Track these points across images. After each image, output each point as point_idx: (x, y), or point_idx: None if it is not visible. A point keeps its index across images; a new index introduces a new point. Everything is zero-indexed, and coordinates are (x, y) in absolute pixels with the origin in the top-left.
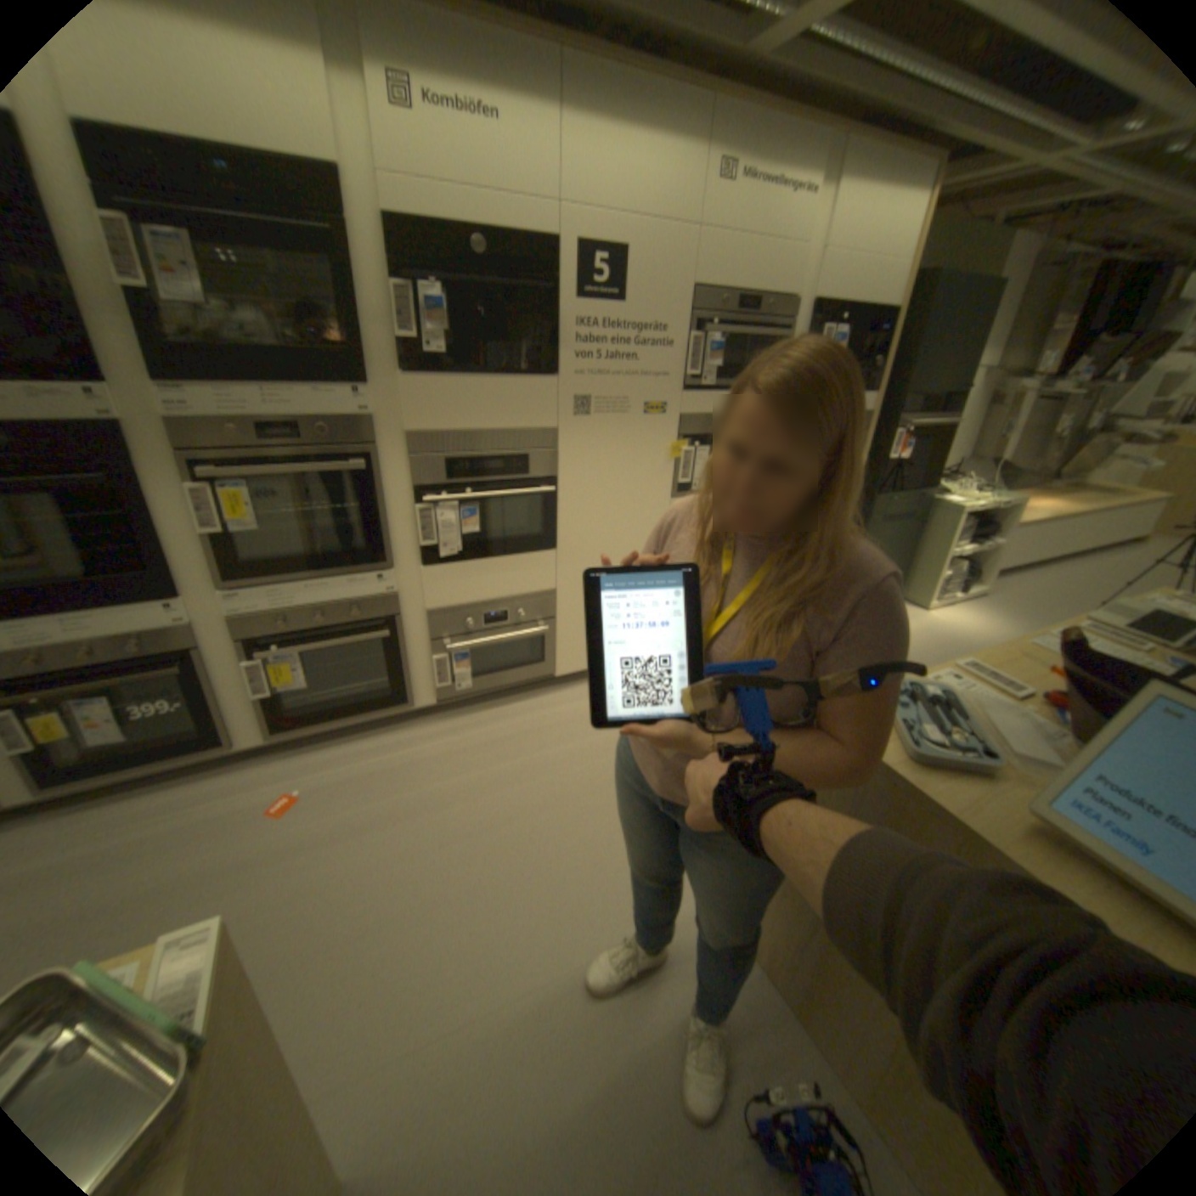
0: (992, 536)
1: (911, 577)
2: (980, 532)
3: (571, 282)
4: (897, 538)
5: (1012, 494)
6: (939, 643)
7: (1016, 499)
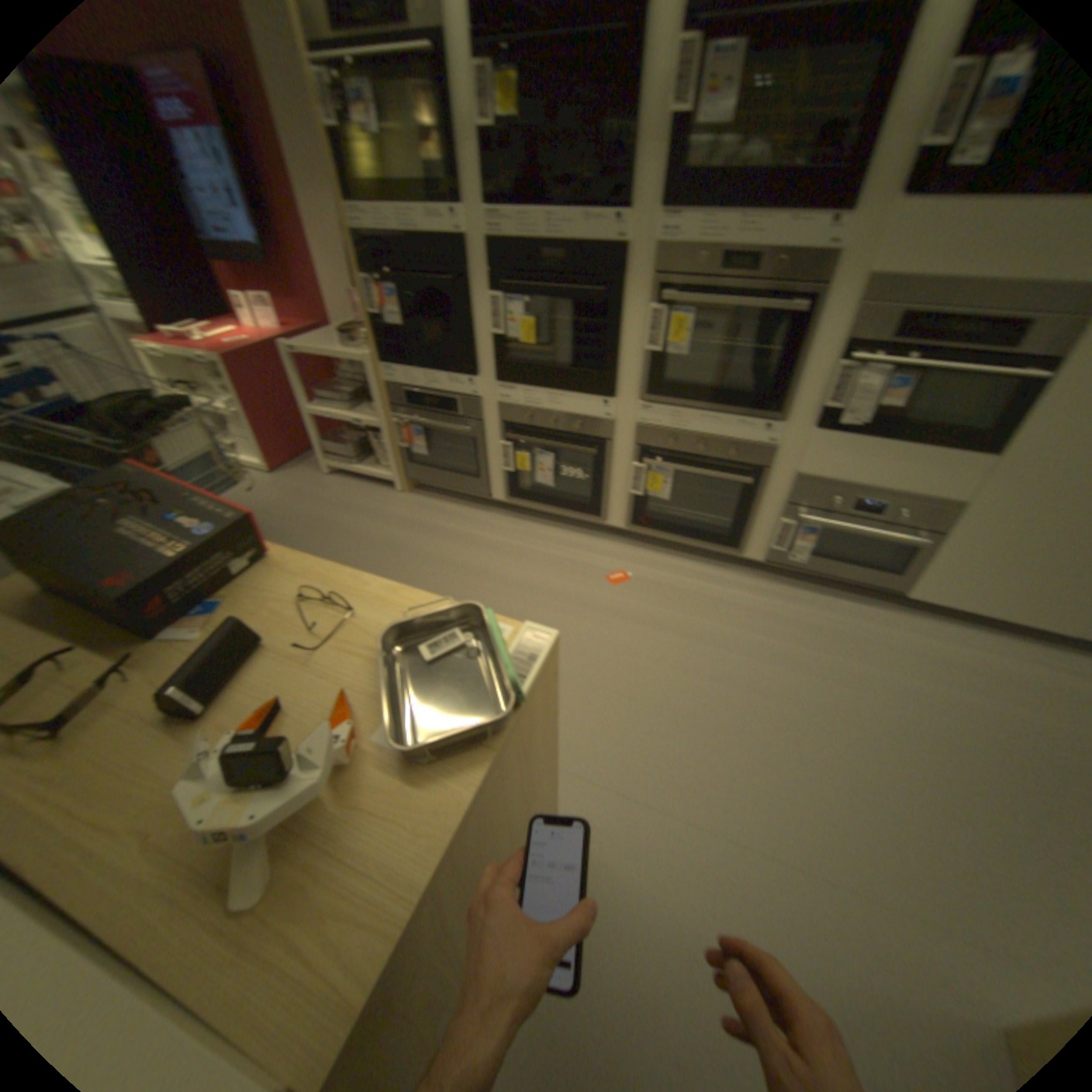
0: None
1: None
2: None
3: None
4: None
5: None
6: None
7: None
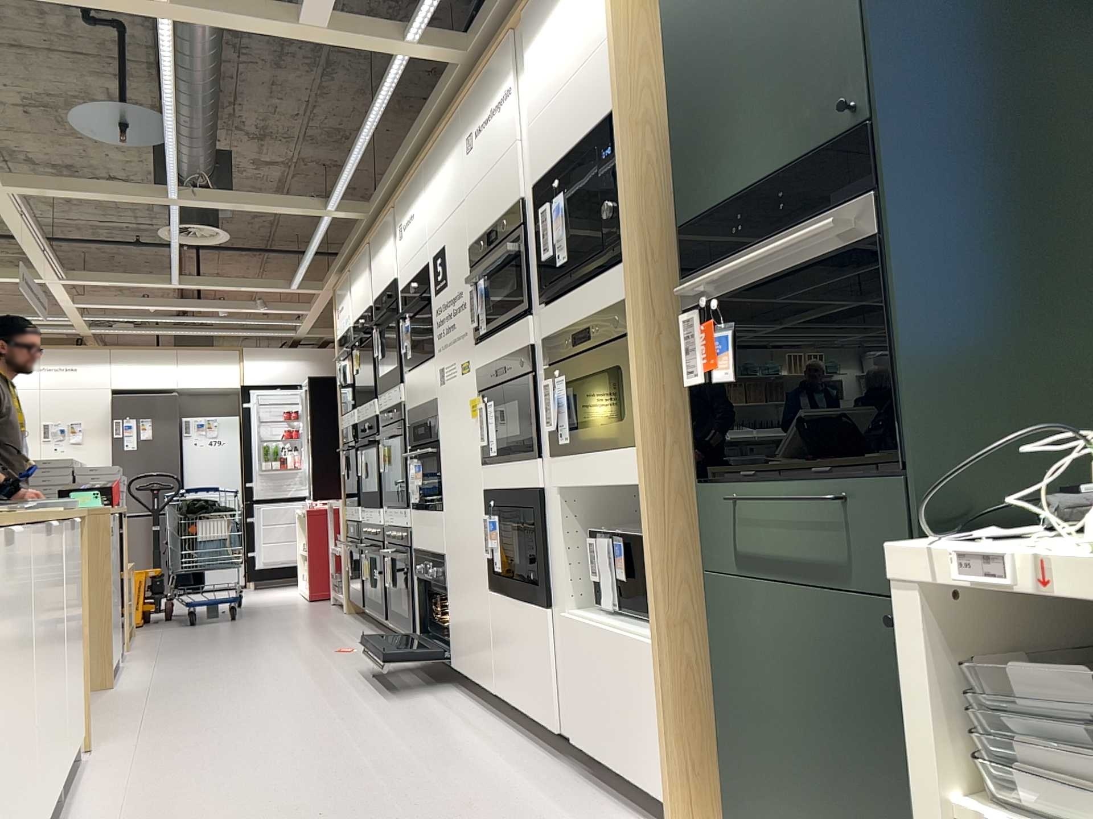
0: None
1: None
2: None
3: (432, 286)
4: (837, 664)
5: None
6: None
7: None
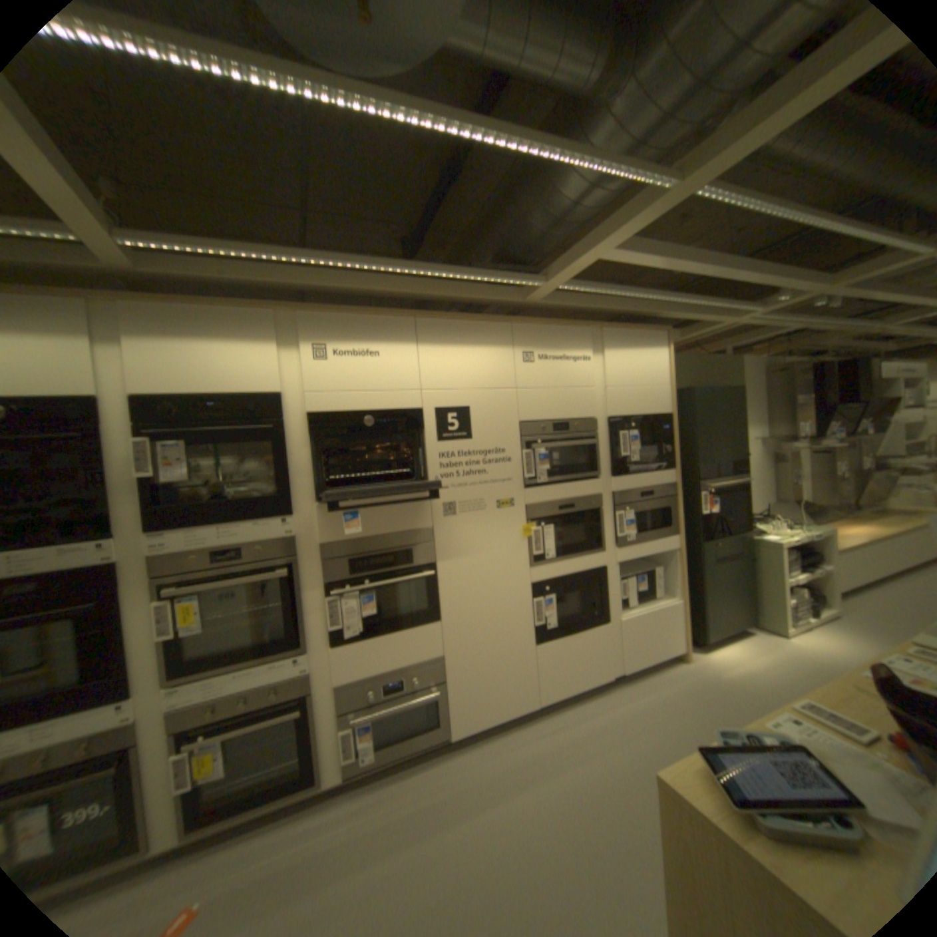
0: (820, 565)
1: (763, 609)
2: (807, 563)
3: (432, 432)
4: (735, 576)
5: (821, 528)
6: (810, 671)
7: (826, 532)
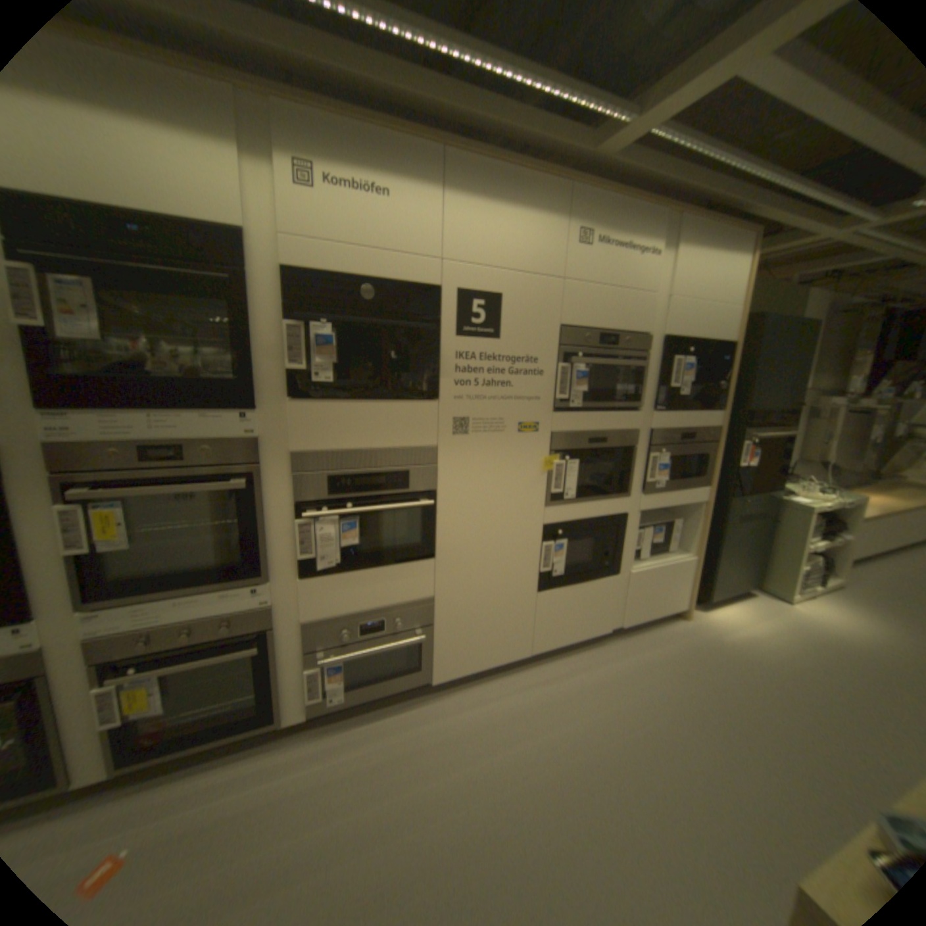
0: (841, 533)
1: (771, 571)
2: (830, 530)
3: (451, 322)
4: (755, 536)
5: (852, 494)
6: (816, 643)
7: (858, 500)
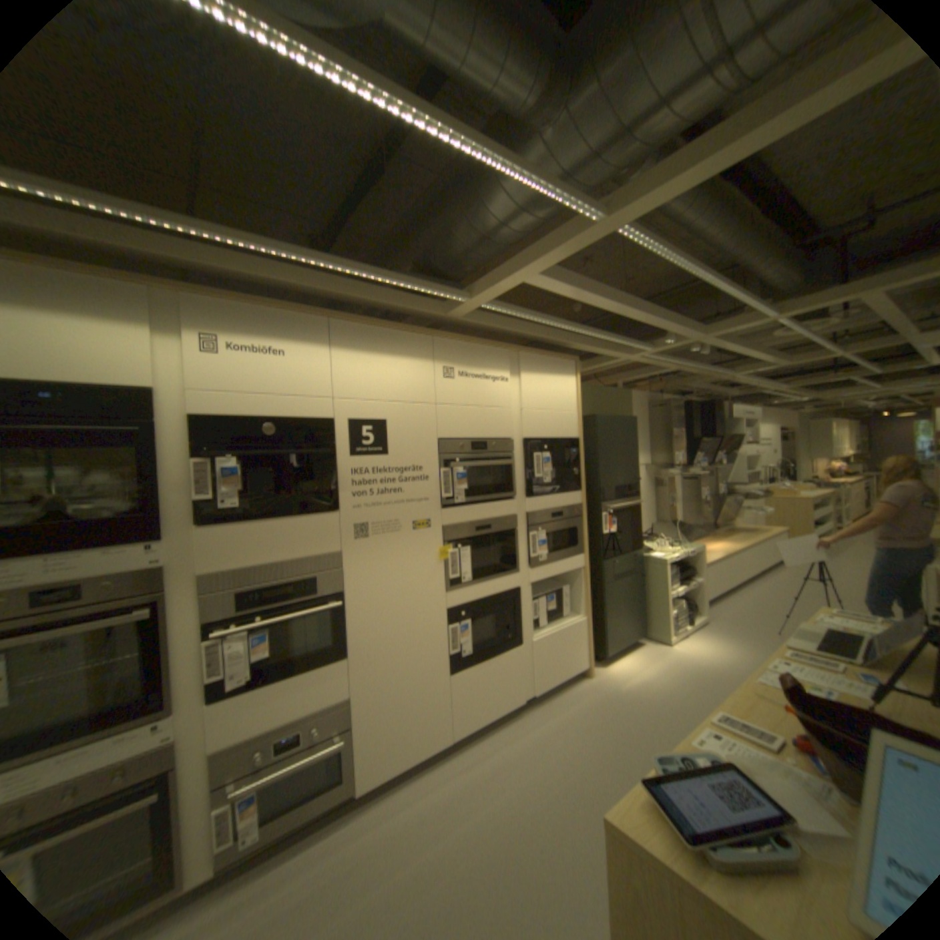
0: (693, 578)
1: (650, 620)
2: (684, 576)
3: (345, 446)
4: (629, 591)
5: (693, 545)
6: (690, 676)
7: (697, 548)
